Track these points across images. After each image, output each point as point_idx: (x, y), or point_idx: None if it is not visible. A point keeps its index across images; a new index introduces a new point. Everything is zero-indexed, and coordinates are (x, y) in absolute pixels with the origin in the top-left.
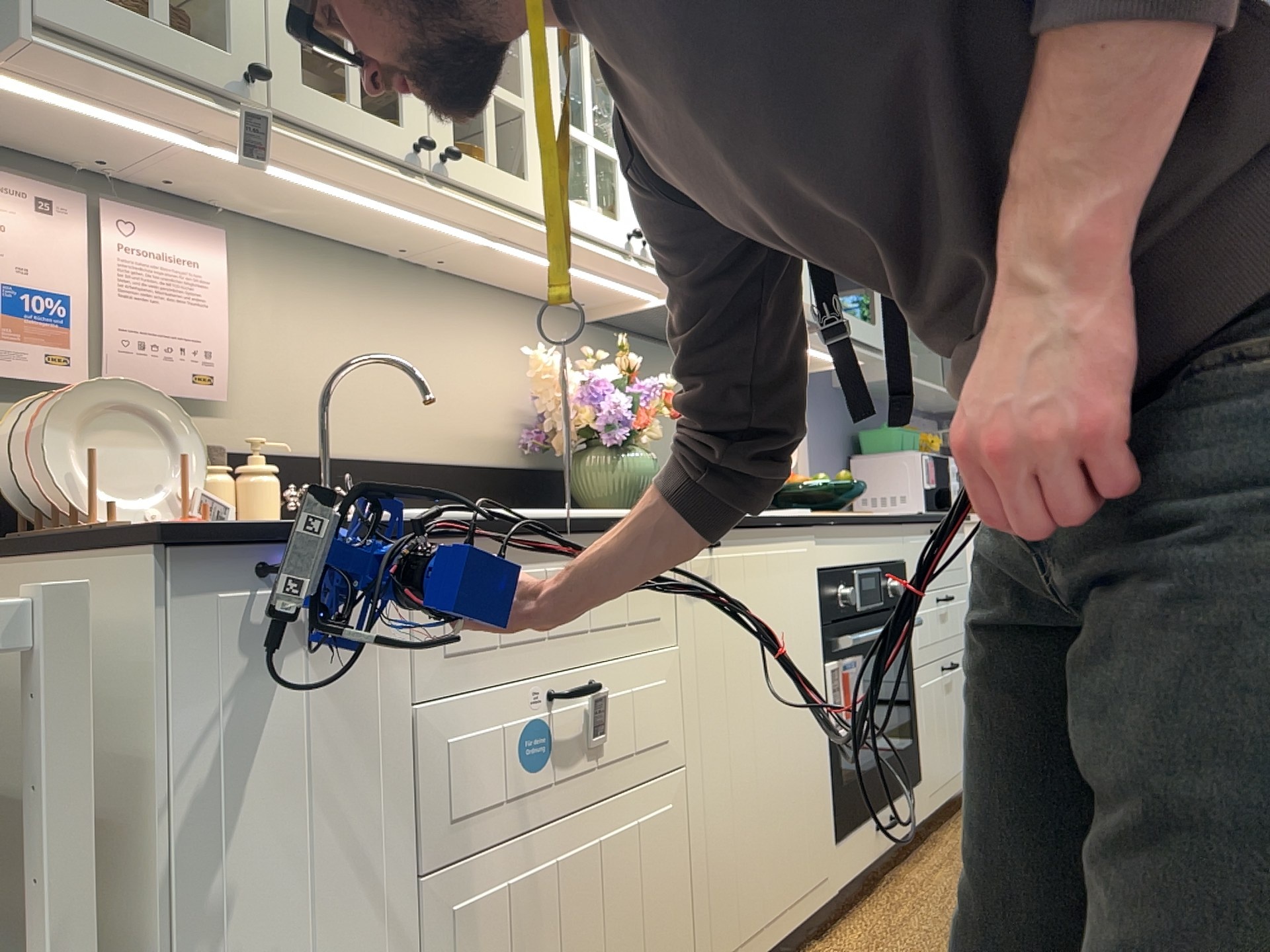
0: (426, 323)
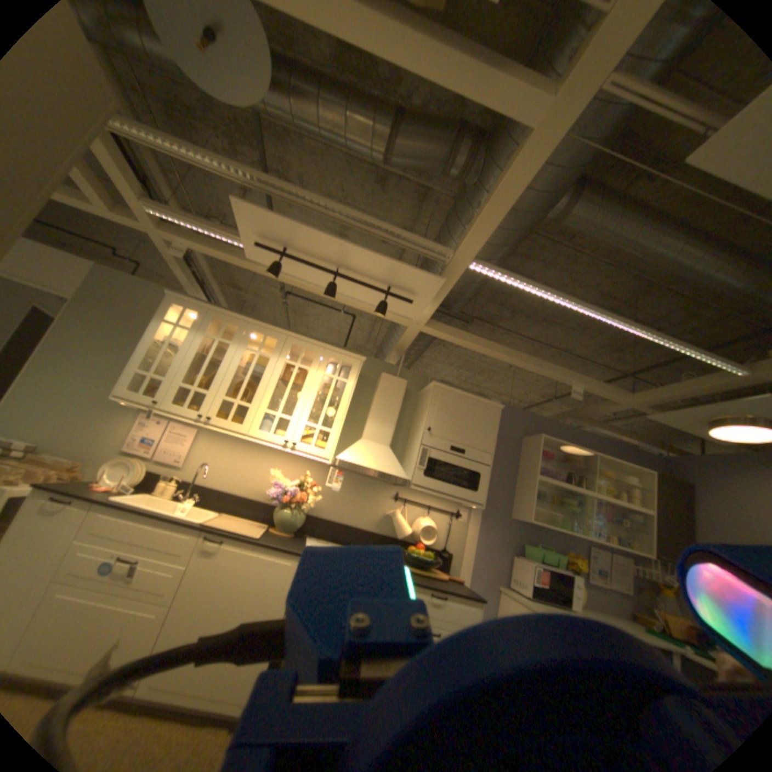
0: (255, 458)
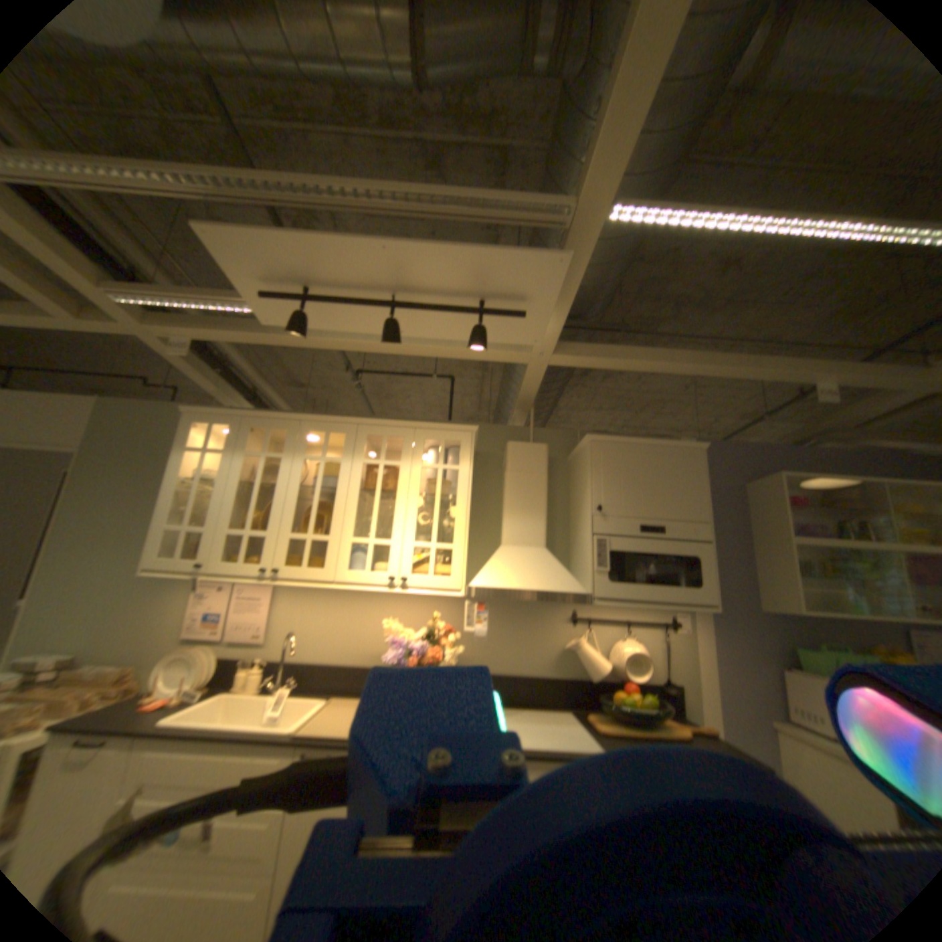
0: (361, 605)
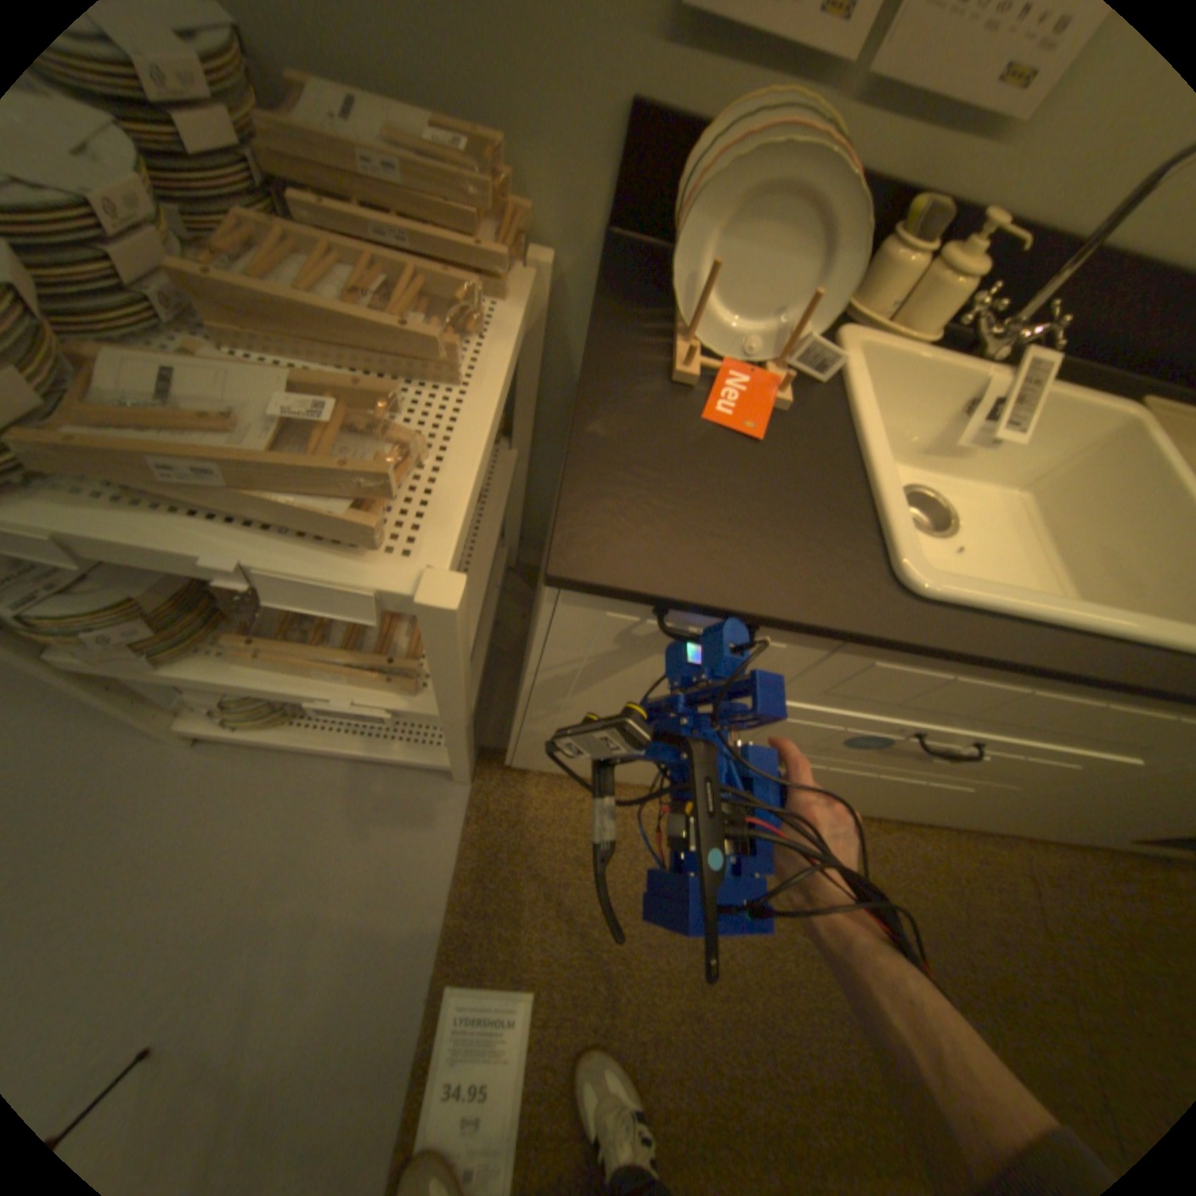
0: None
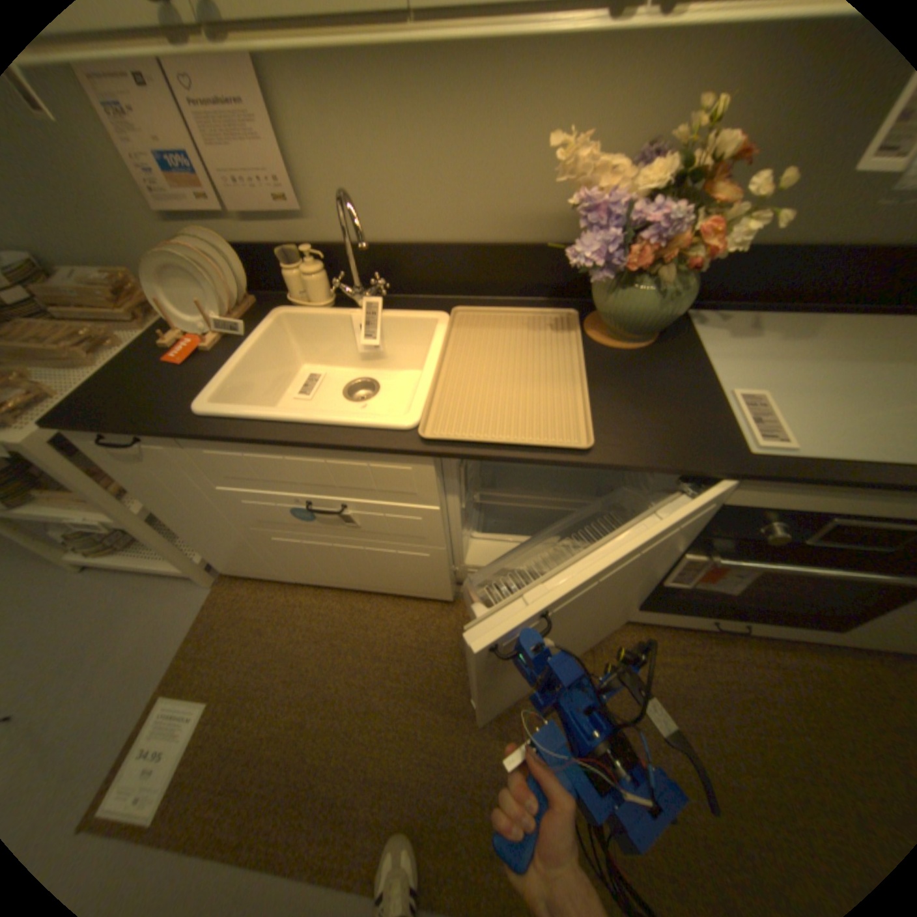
0: (477, 92)
